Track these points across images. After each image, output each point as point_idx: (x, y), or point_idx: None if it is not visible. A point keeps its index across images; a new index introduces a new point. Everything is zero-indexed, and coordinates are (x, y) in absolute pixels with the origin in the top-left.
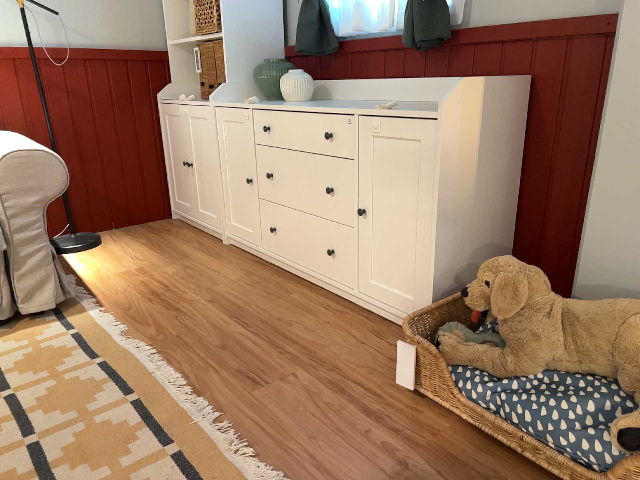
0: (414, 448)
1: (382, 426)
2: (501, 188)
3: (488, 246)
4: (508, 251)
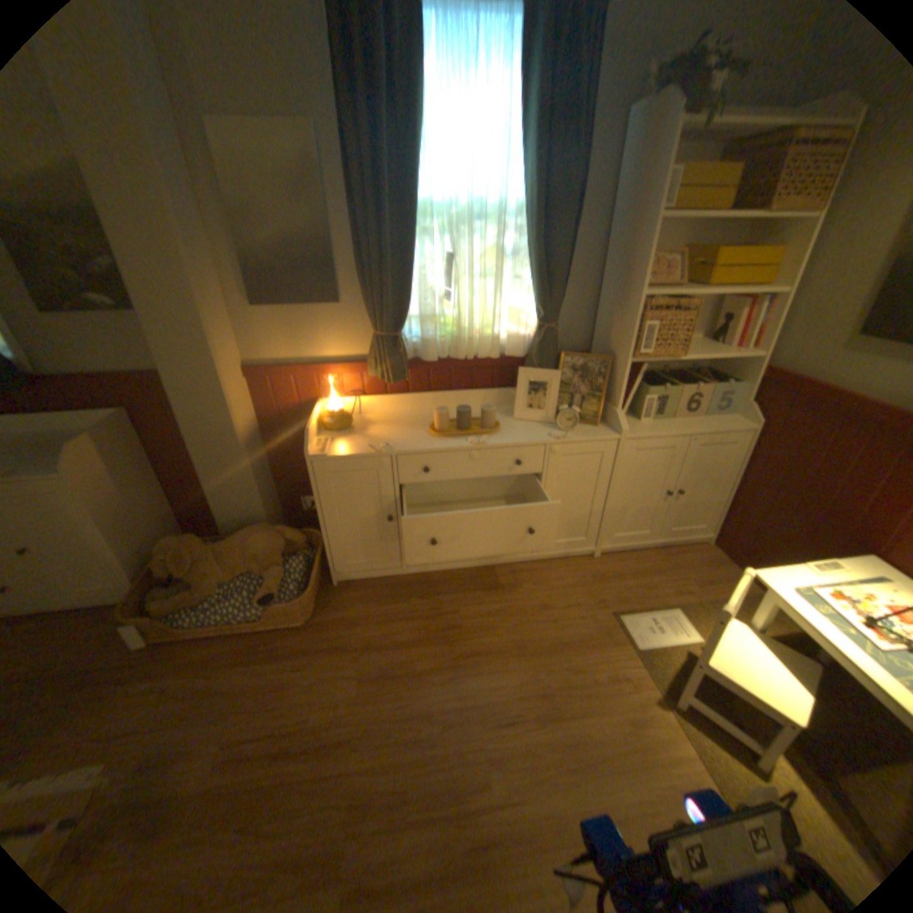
0: (163, 679)
1: (135, 684)
2: (143, 484)
3: (153, 522)
4: (171, 513)
